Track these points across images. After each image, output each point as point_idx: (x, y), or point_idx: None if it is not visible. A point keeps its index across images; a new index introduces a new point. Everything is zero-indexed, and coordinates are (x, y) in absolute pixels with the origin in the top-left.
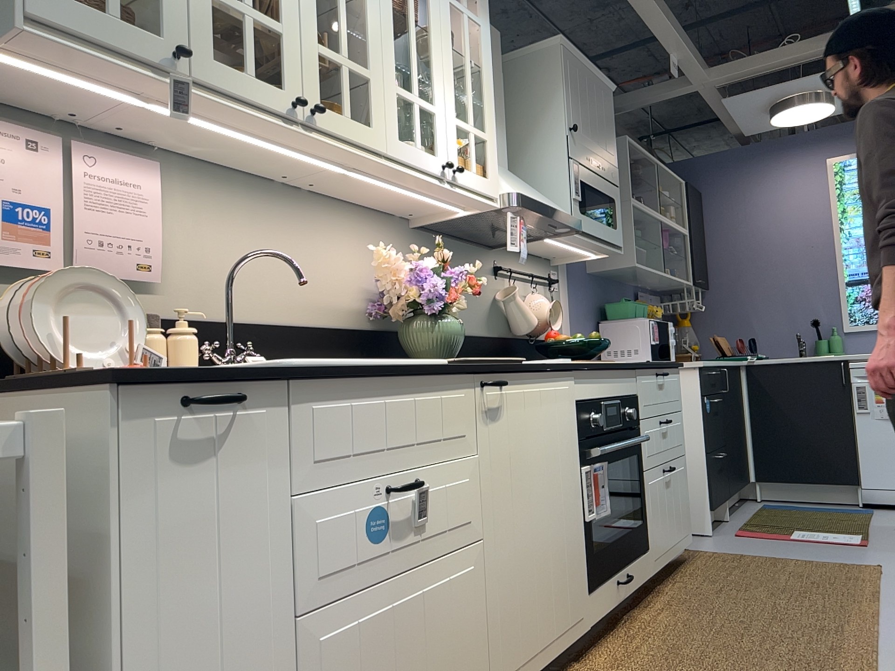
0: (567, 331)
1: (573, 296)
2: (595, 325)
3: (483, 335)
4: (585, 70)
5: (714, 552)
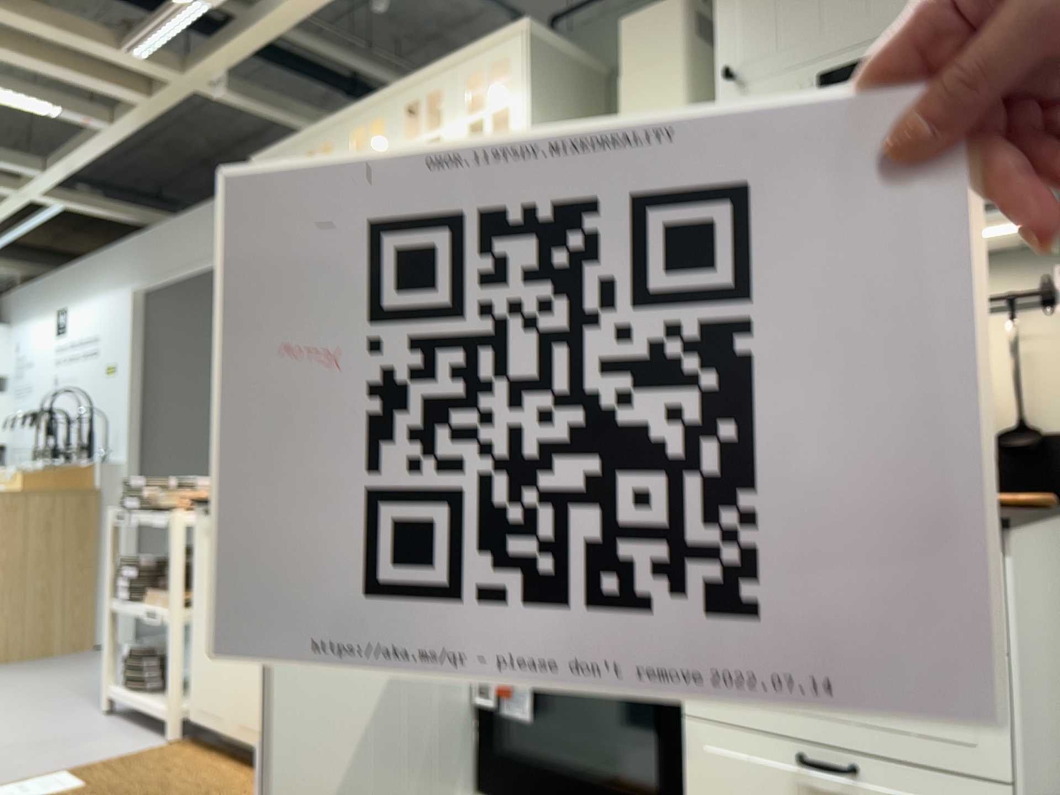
0: None
1: None
2: None
3: None
4: None
5: None
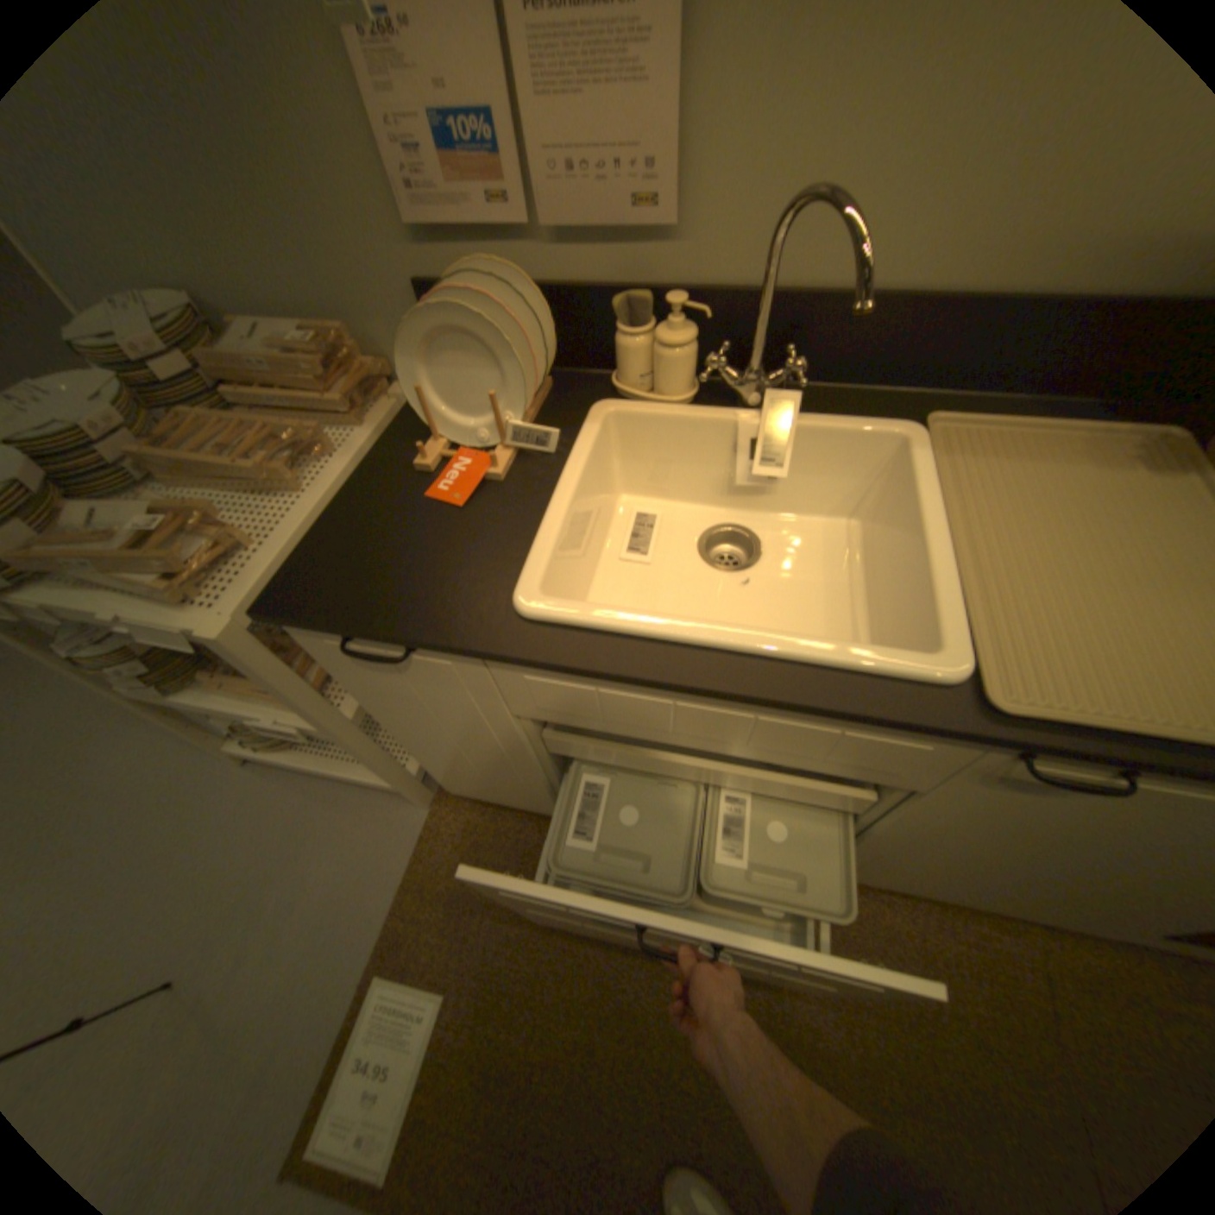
0: None
1: None
2: None
3: None
4: None
5: None
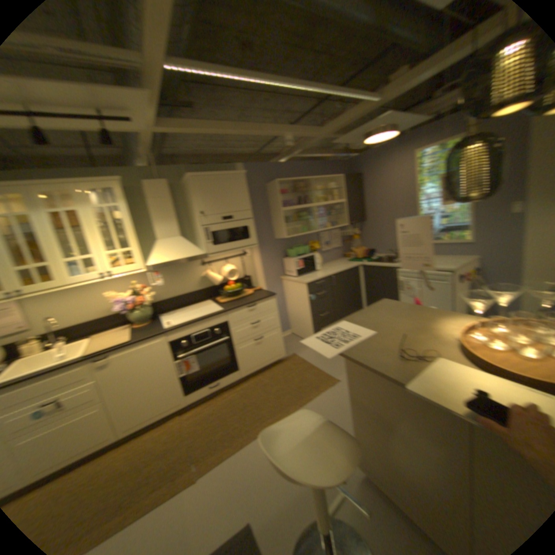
0: (256, 269)
1: (260, 253)
2: (279, 259)
3: (194, 290)
4: (211, 177)
5: (297, 358)
